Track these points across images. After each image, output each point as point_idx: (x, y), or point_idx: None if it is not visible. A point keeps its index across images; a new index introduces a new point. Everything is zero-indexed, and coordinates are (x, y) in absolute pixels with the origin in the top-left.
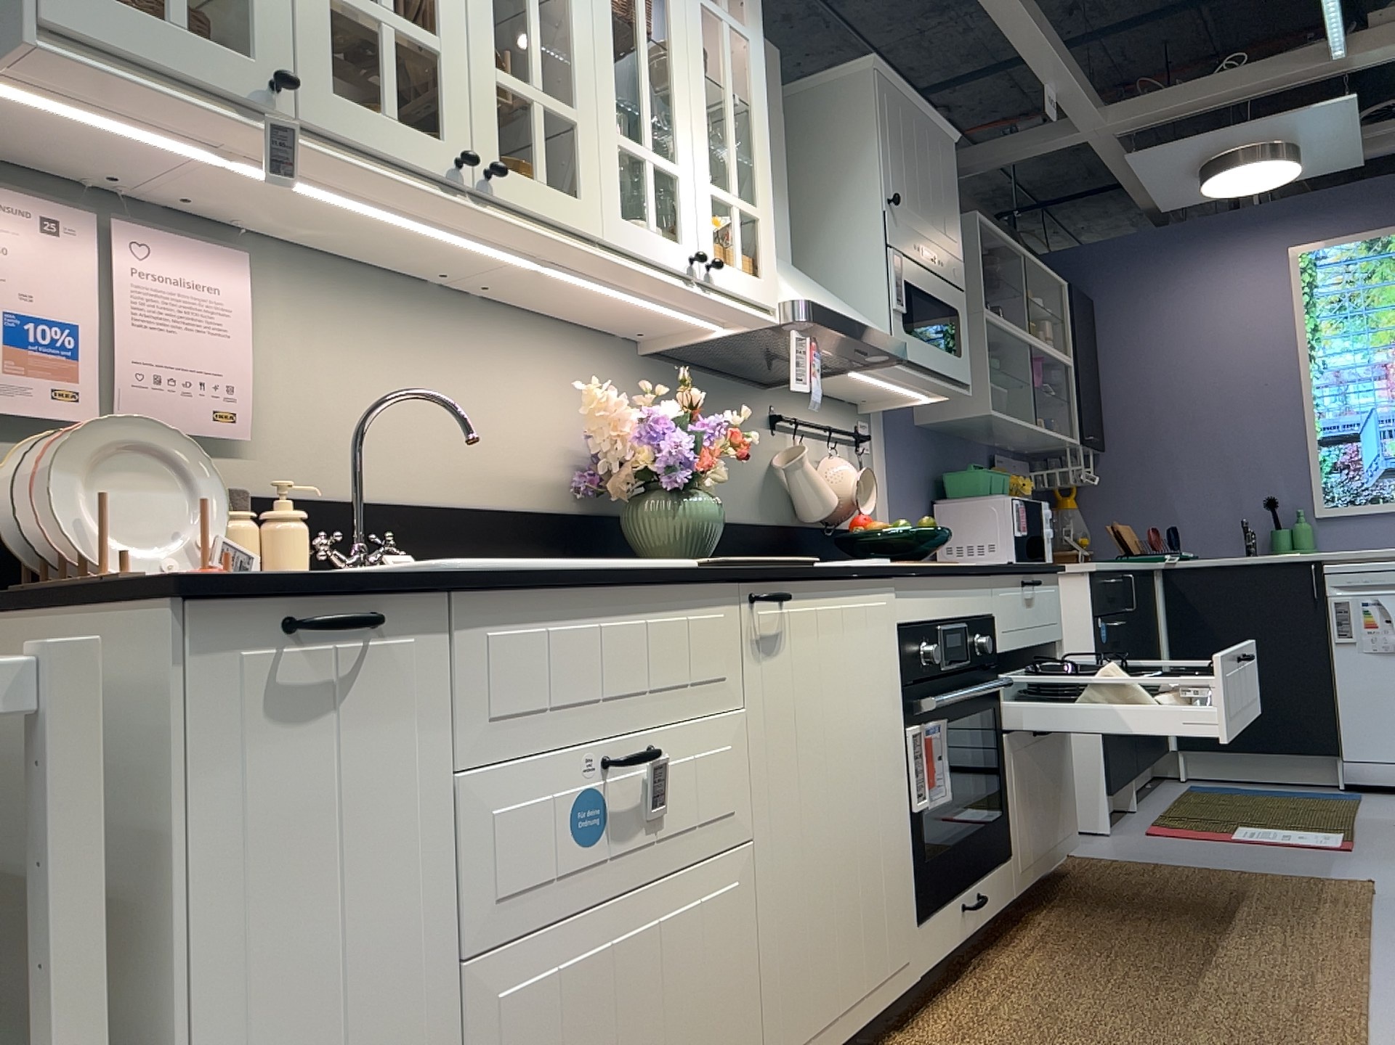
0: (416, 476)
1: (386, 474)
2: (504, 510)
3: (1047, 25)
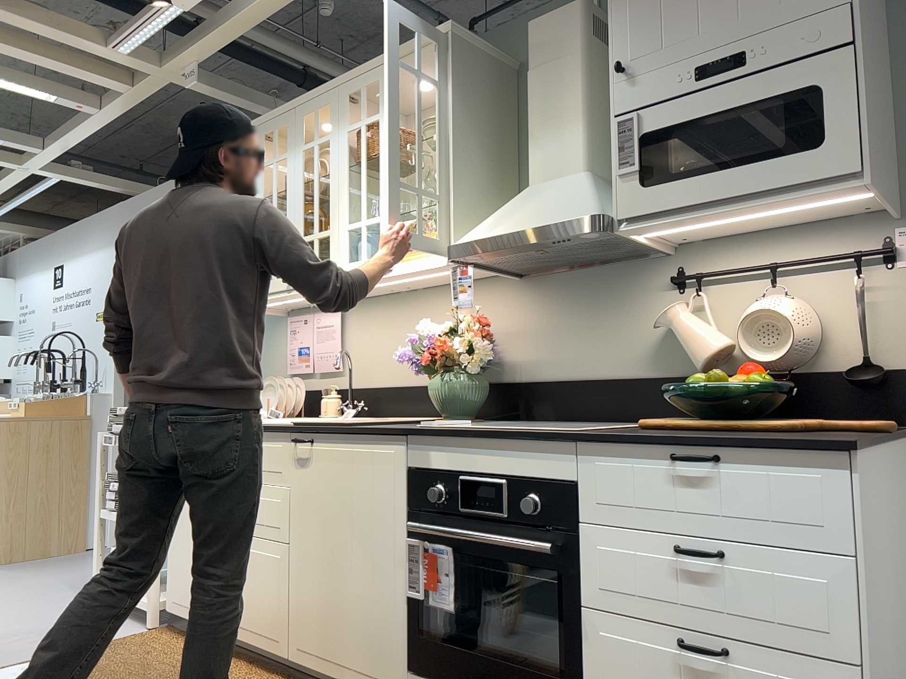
0: (393, 375)
1: (382, 375)
2: (426, 386)
3: None
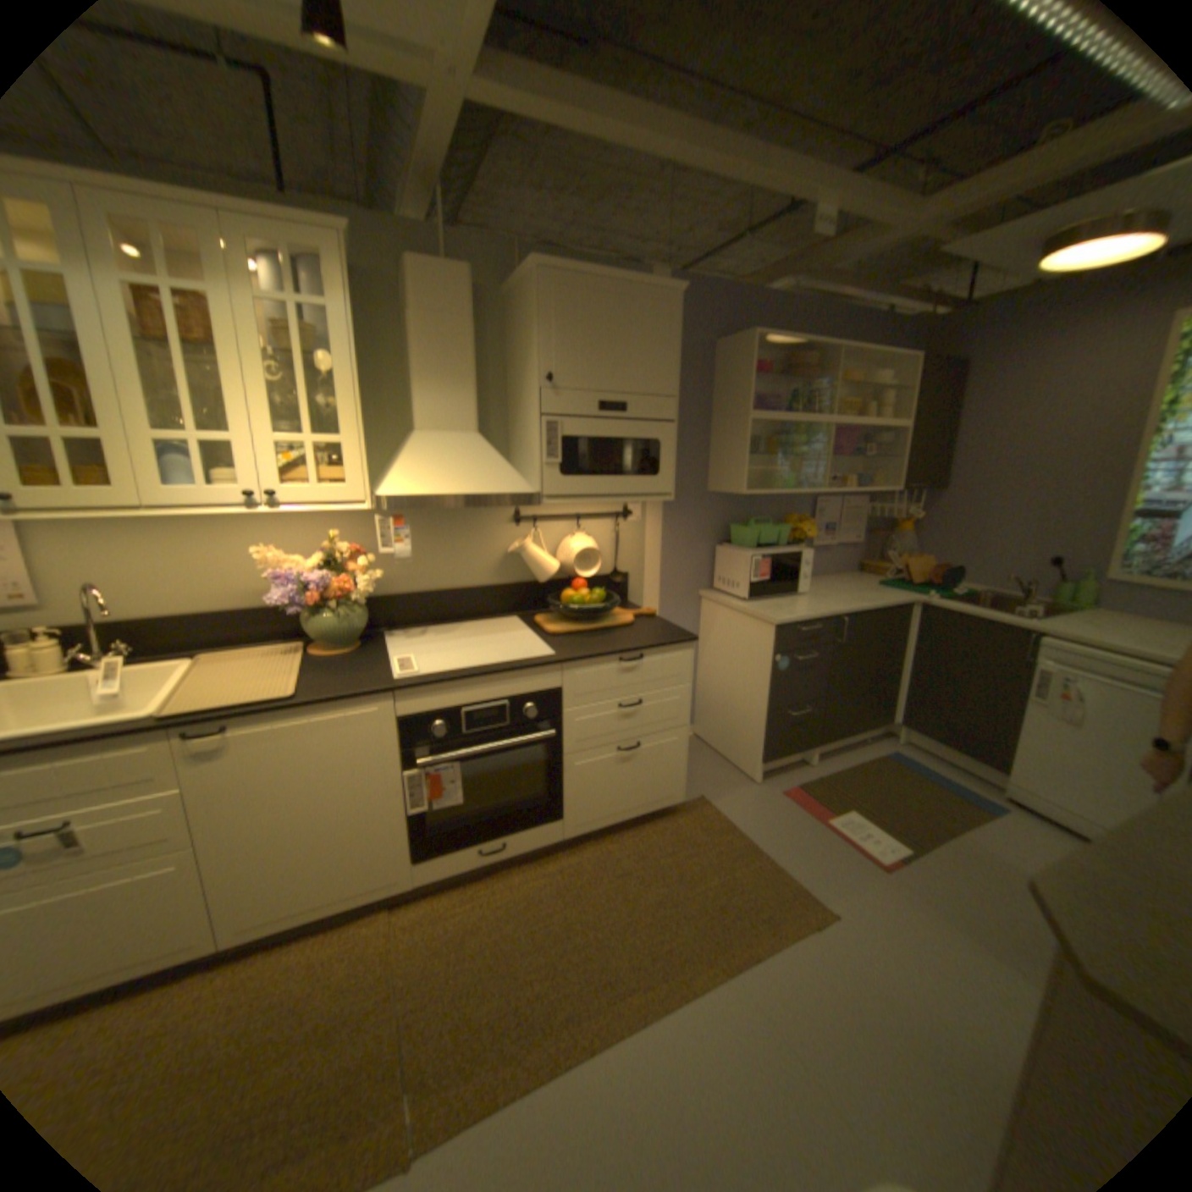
0: (171, 602)
1: (146, 604)
2: (241, 610)
3: (783, 152)
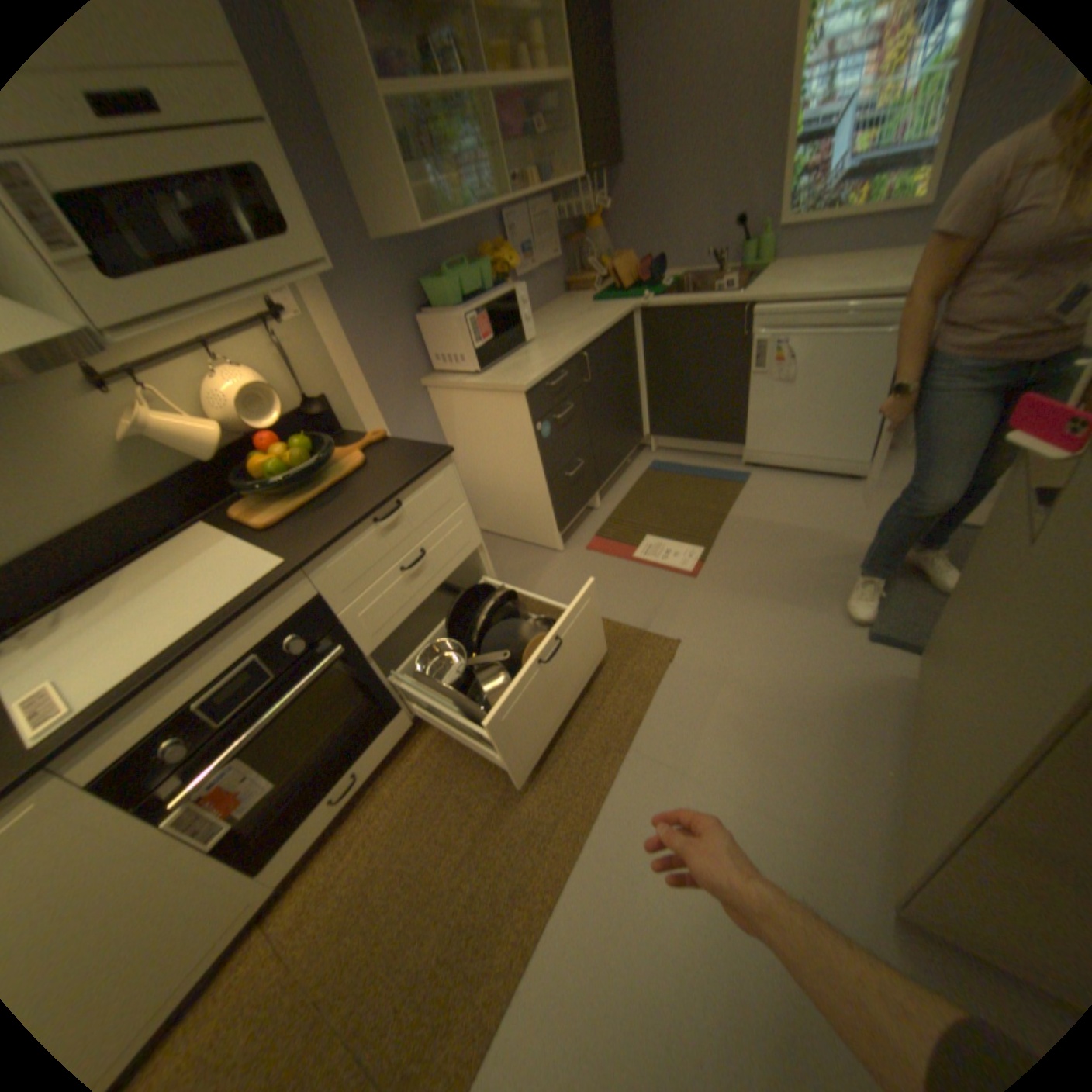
0: None
1: None
2: None
3: None
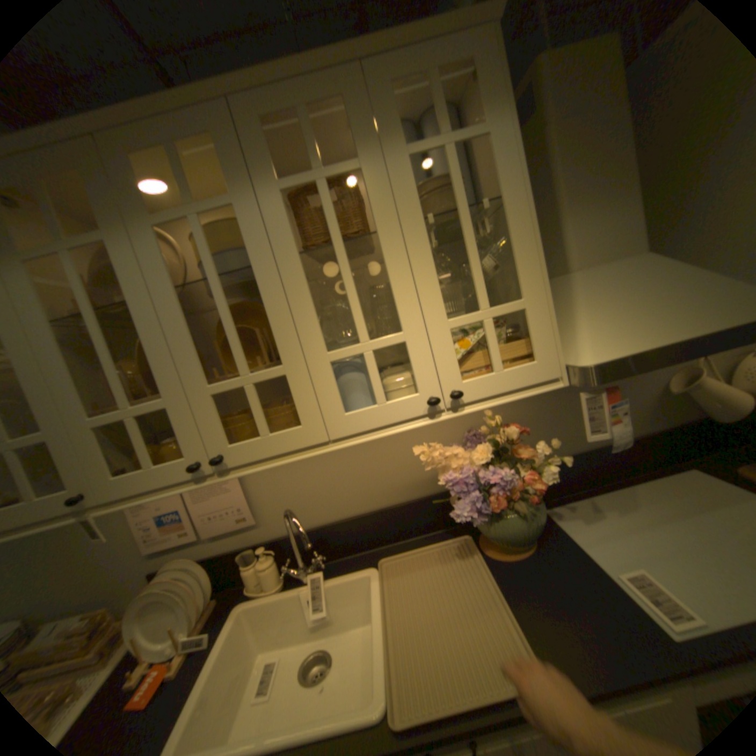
0: (345, 505)
1: (327, 510)
2: (402, 504)
3: None
